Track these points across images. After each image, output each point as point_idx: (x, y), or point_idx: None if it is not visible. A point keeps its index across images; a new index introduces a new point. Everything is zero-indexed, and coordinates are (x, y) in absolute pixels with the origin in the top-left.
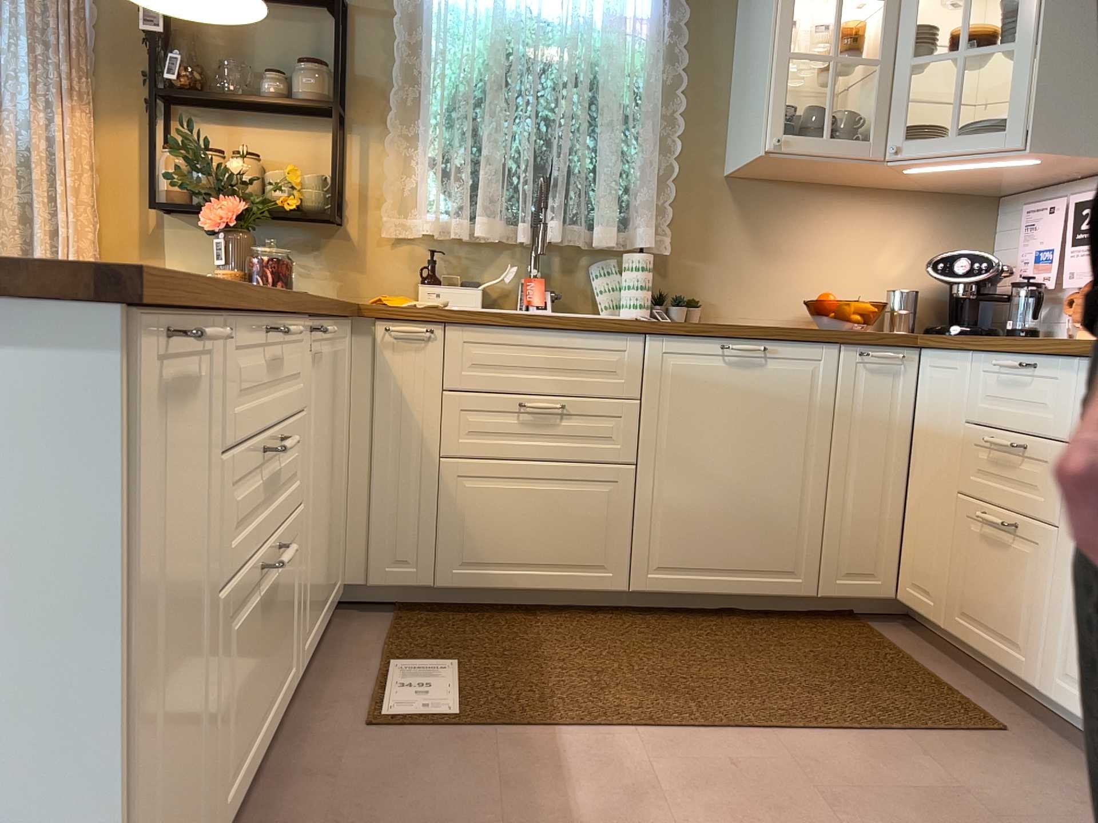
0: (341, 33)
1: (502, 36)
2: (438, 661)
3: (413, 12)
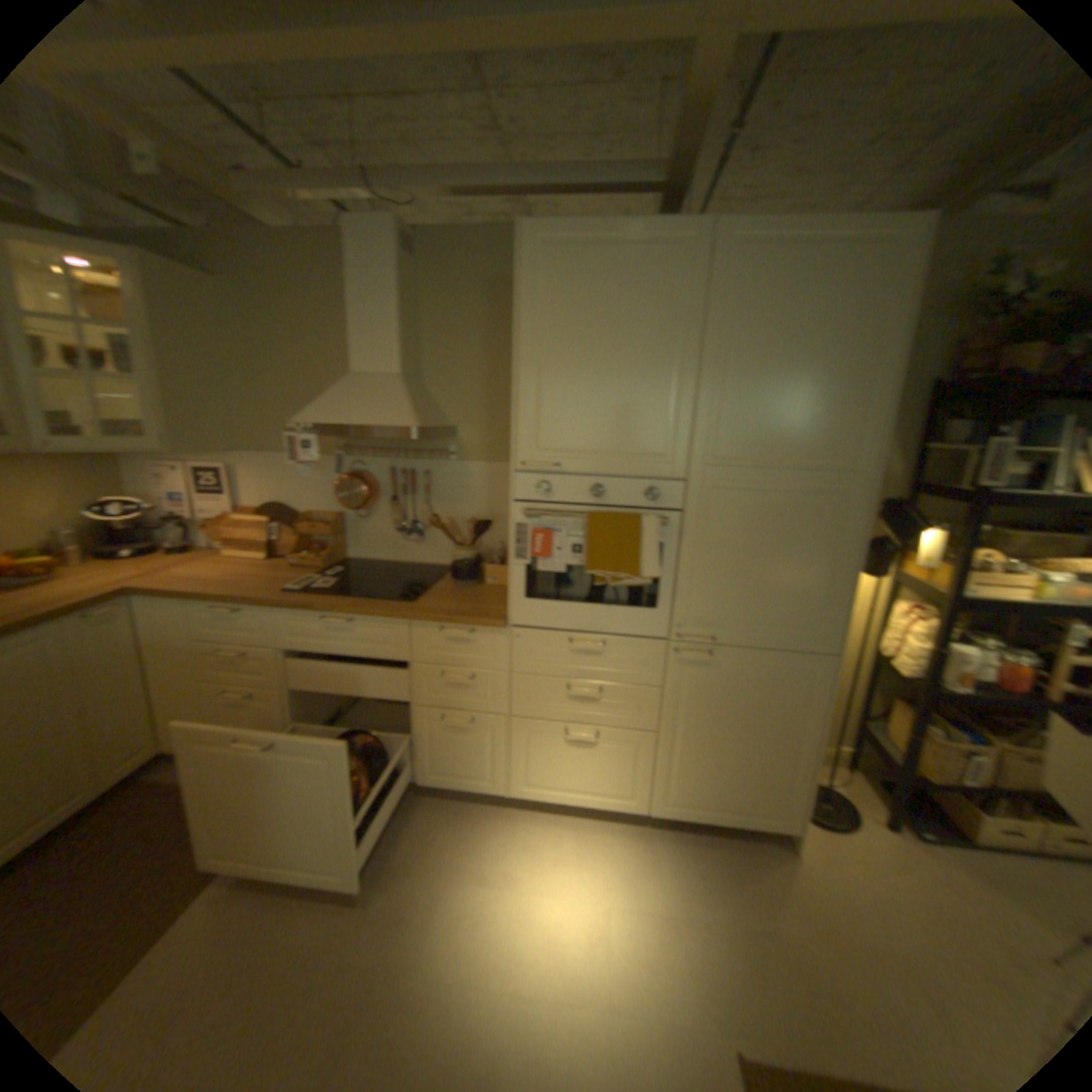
0: None
1: None
2: None
3: None
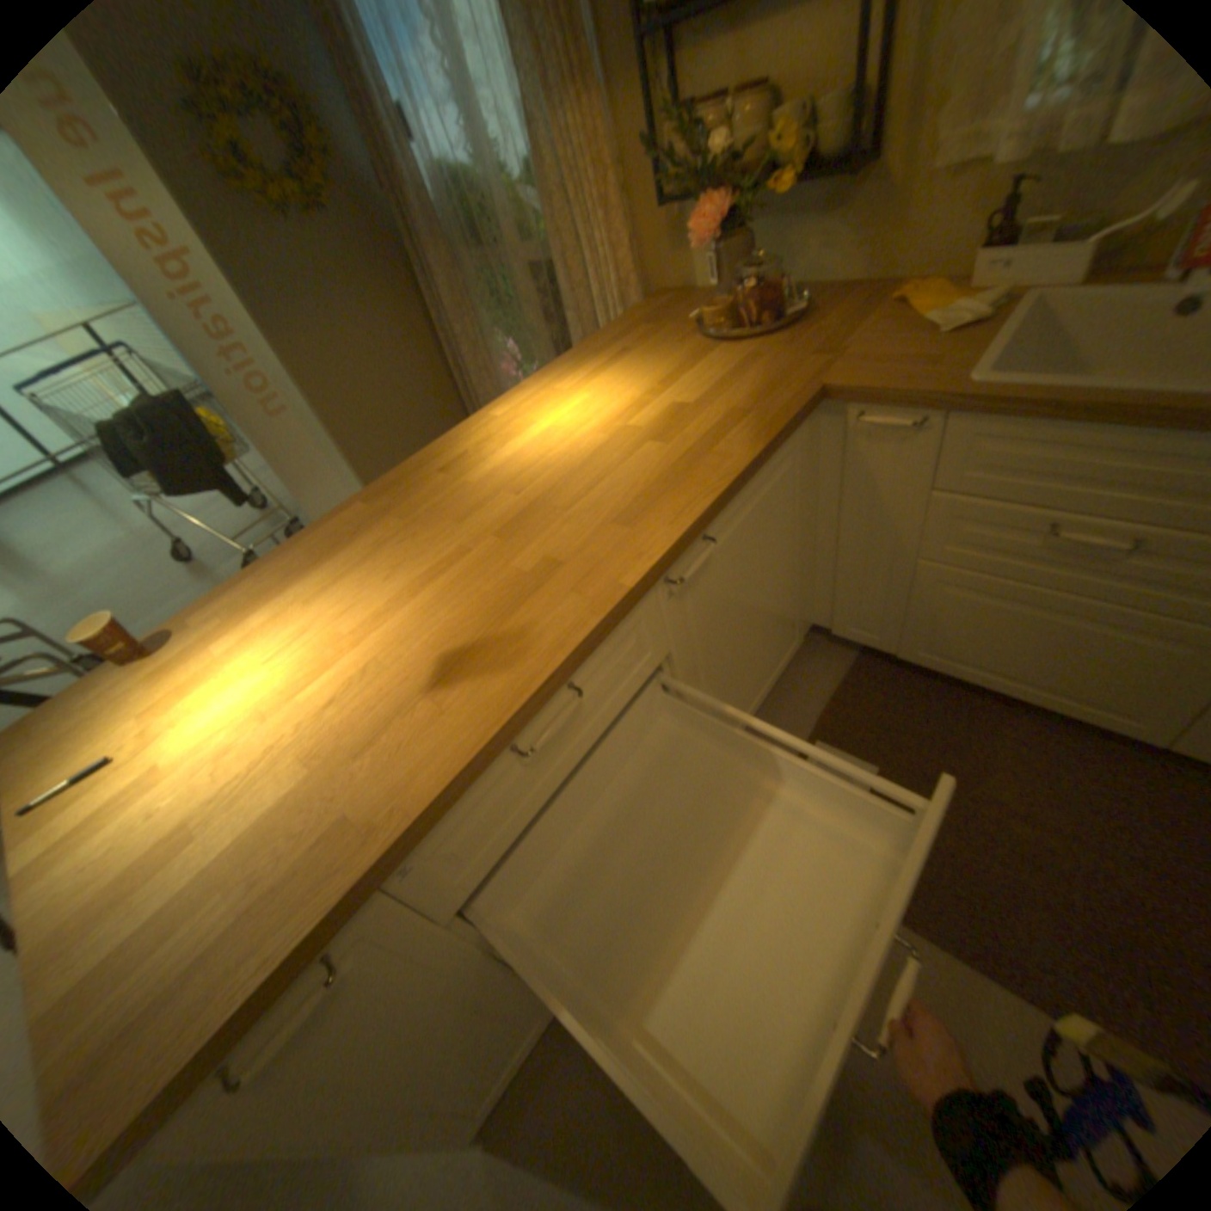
0: None
1: None
2: (864, 758)
3: None
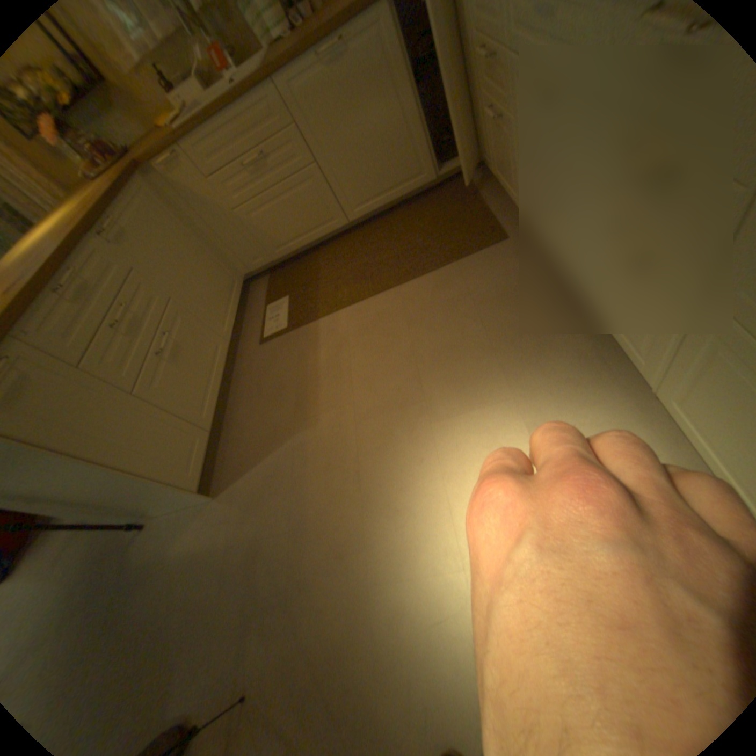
0: None
1: None
2: (284, 297)
3: None
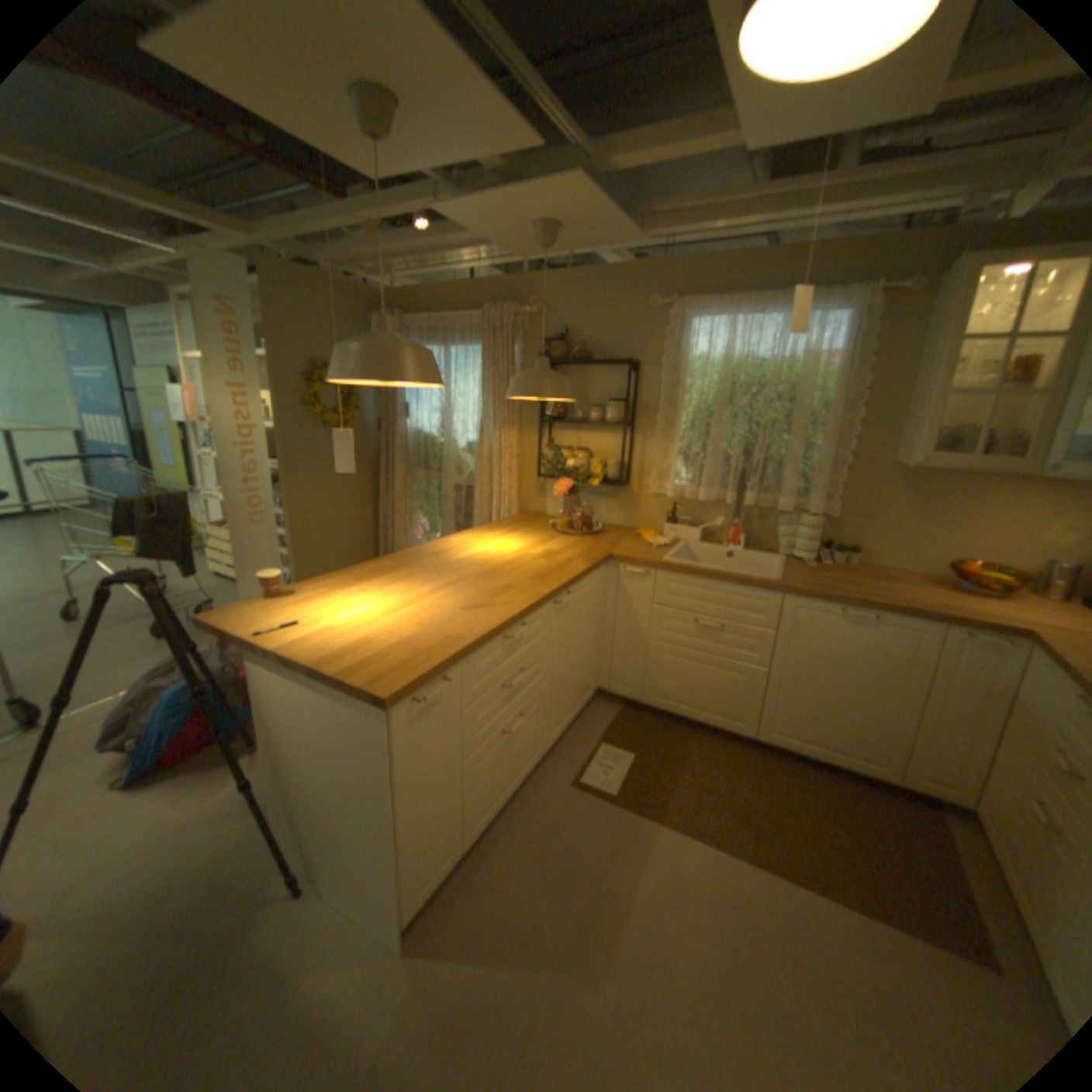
0: (629, 383)
1: (728, 375)
2: (627, 752)
3: (674, 362)
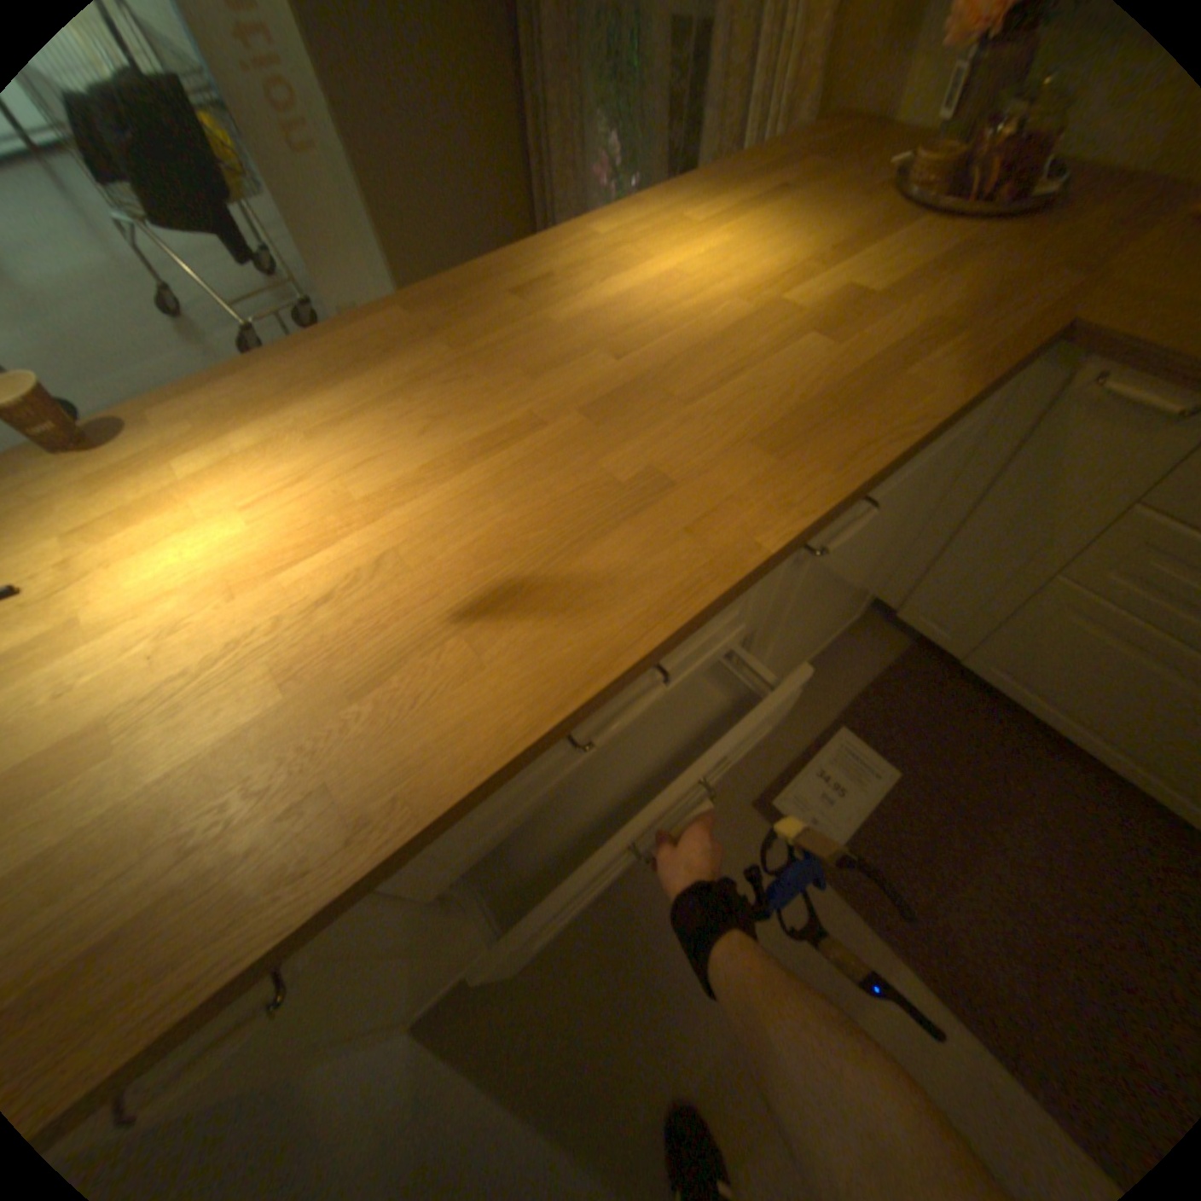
0: None
1: None
2: (890, 759)
3: None
